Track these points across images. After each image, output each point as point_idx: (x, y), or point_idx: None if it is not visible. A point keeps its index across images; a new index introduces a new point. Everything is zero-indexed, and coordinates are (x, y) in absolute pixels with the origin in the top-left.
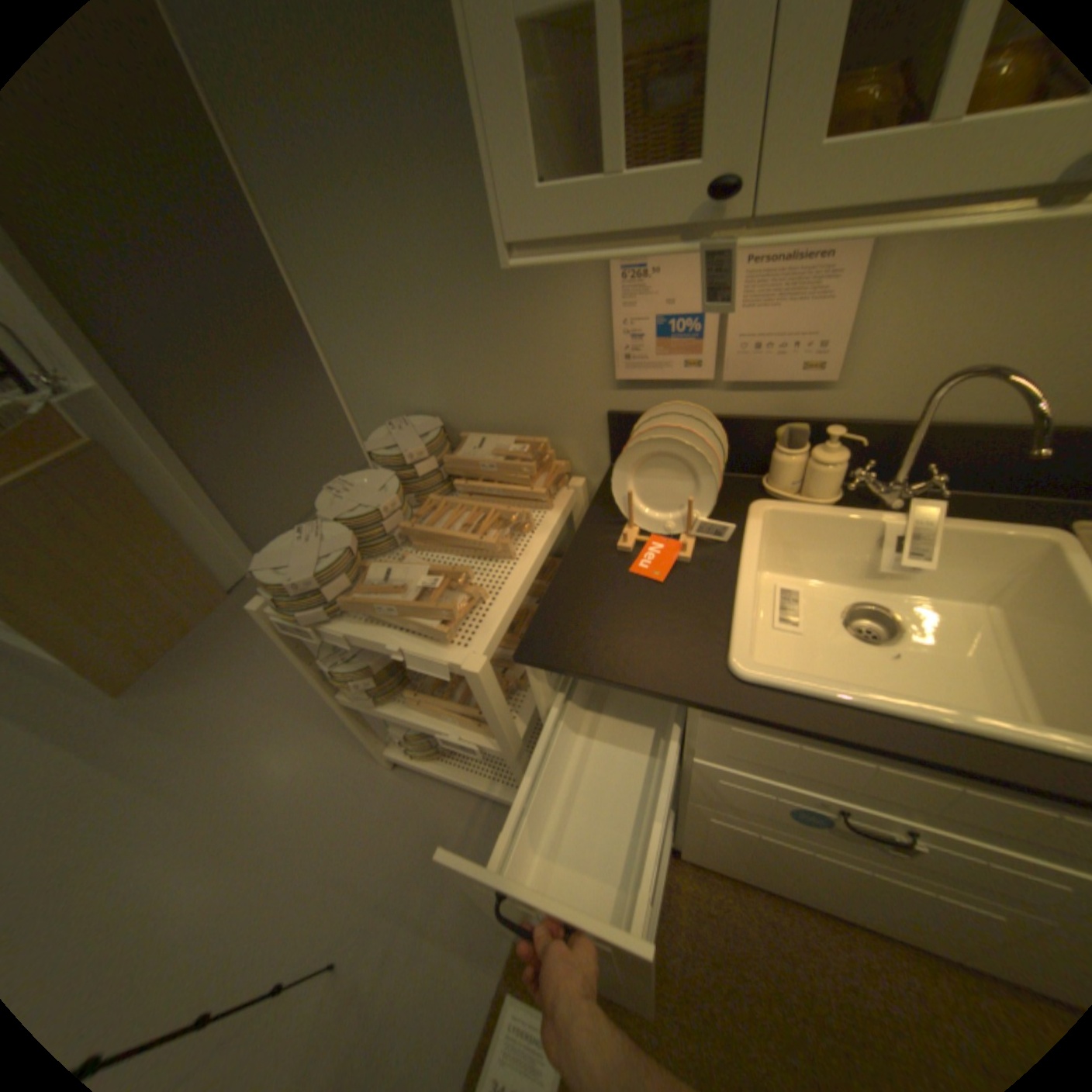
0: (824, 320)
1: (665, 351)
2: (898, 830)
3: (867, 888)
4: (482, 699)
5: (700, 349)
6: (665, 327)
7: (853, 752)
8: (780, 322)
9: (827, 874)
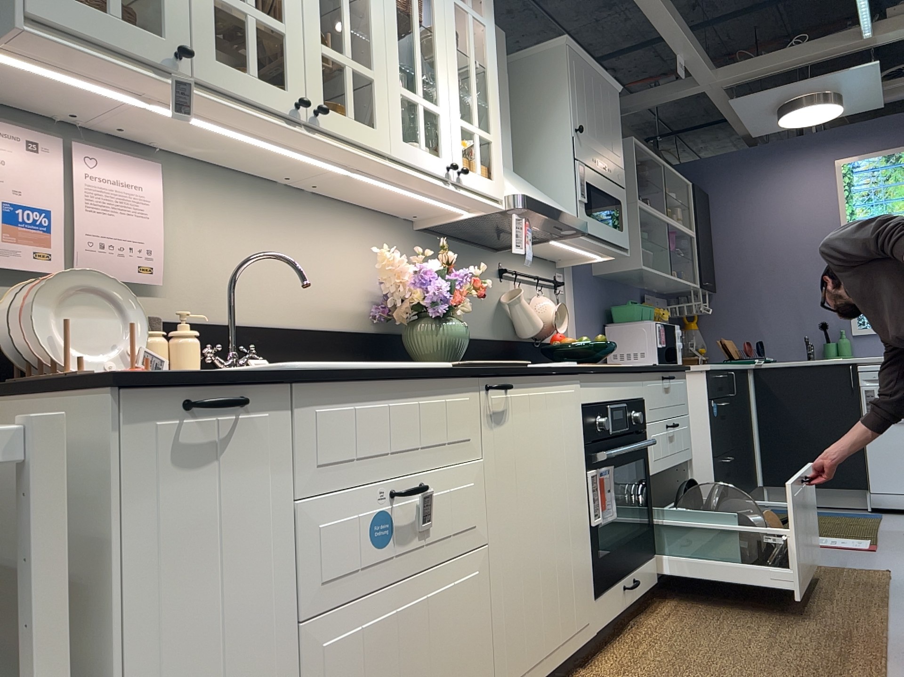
0: (145, 232)
1: (11, 237)
2: (412, 486)
3: (428, 631)
4: (37, 495)
5: (48, 242)
6: (11, 213)
7: (371, 392)
8: (116, 228)
9: (406, 643)
